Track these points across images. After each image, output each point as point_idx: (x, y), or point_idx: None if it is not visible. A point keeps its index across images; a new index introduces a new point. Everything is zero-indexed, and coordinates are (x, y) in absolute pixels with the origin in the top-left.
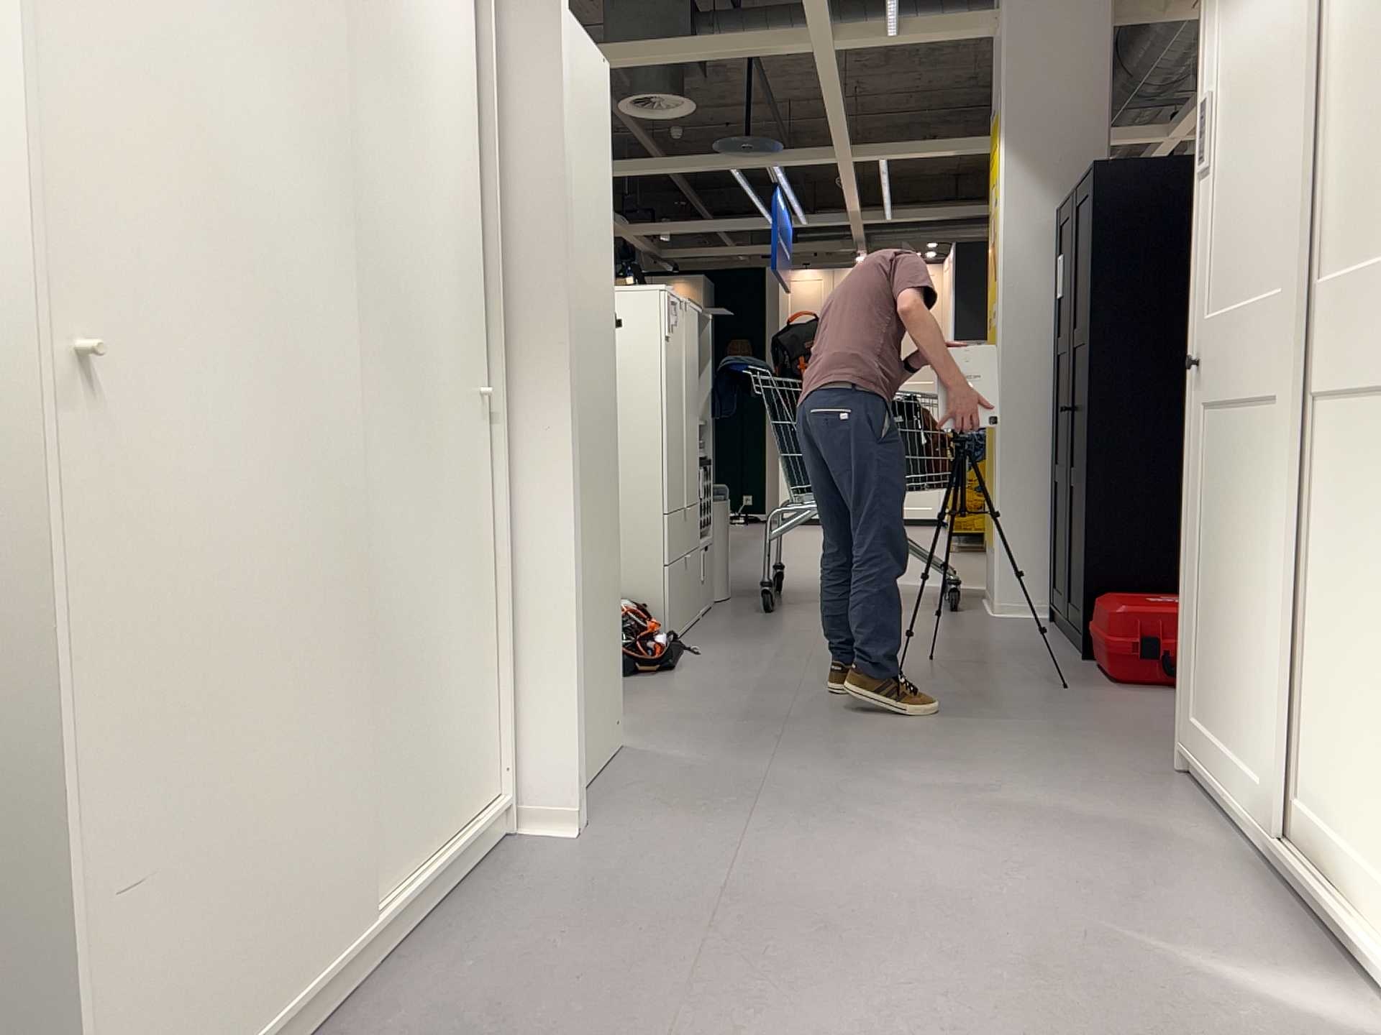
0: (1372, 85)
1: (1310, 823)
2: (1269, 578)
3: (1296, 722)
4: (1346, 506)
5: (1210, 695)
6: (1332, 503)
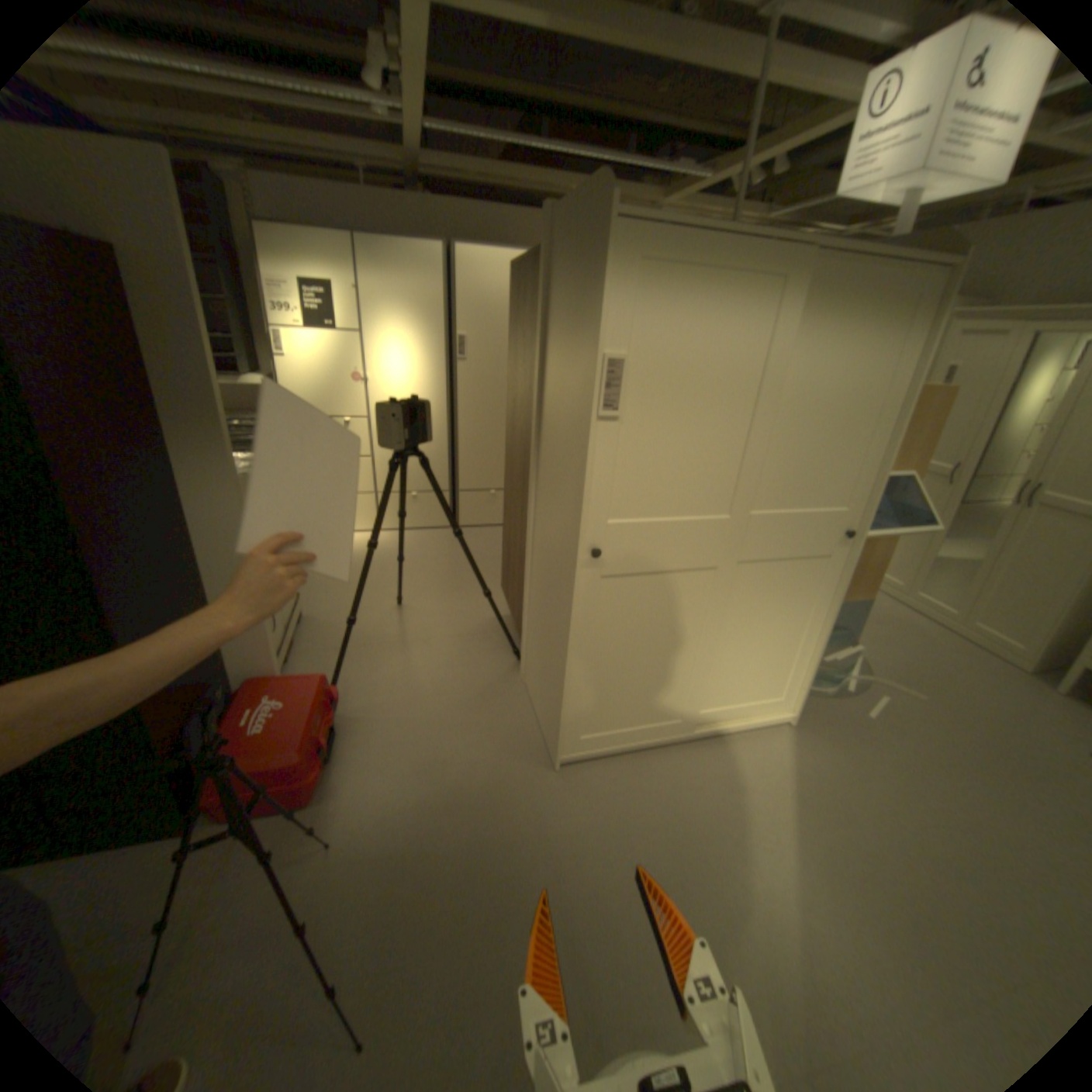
0: (817, 436)
1: (718, 712)
2: (709, 644)
3: (706, 687)
4: (762, 601)
5: (620, 715)
6: (750, 602)
